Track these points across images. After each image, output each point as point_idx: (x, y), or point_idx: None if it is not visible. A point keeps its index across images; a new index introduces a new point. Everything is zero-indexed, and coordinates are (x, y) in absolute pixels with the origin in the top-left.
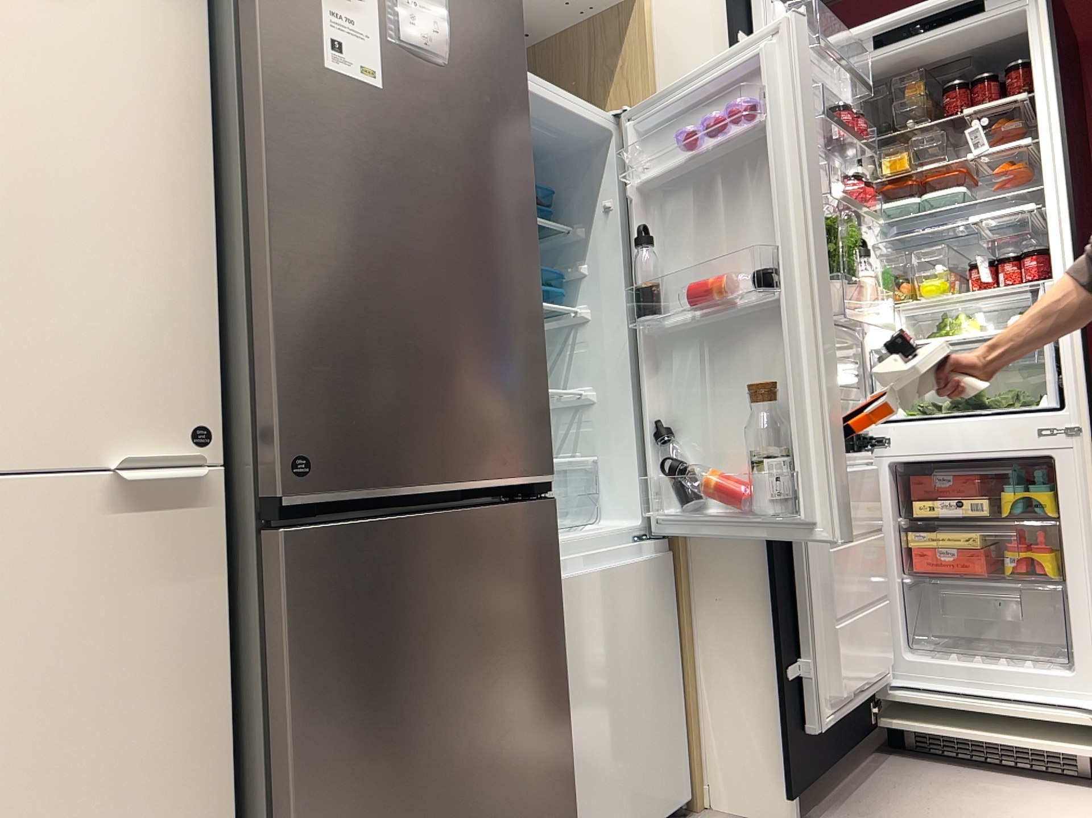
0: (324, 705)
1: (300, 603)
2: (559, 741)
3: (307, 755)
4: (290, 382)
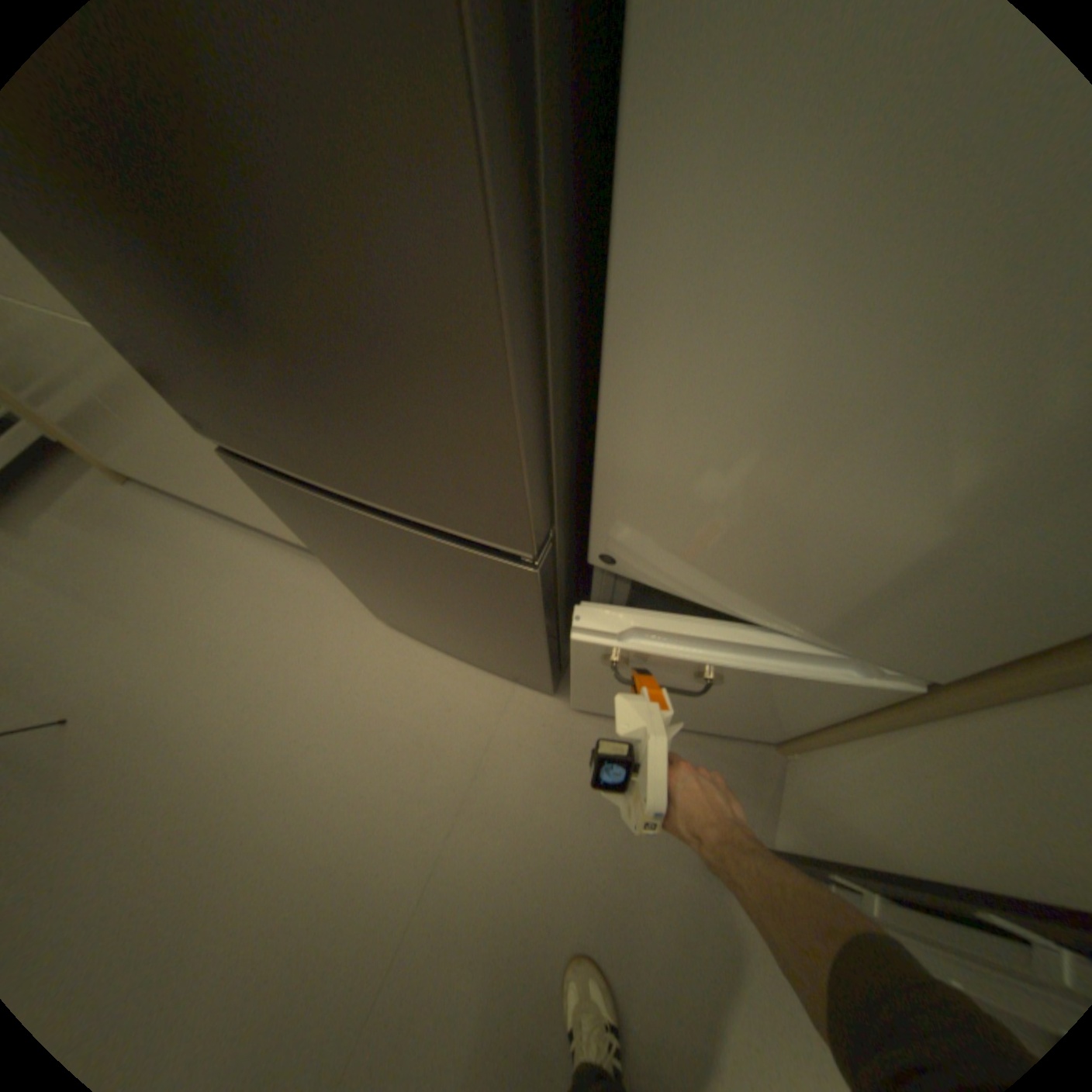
0: (309, 536)
1: (260, 490)
2: (533, 652)
3: (312, 545)
4: (125, 349)
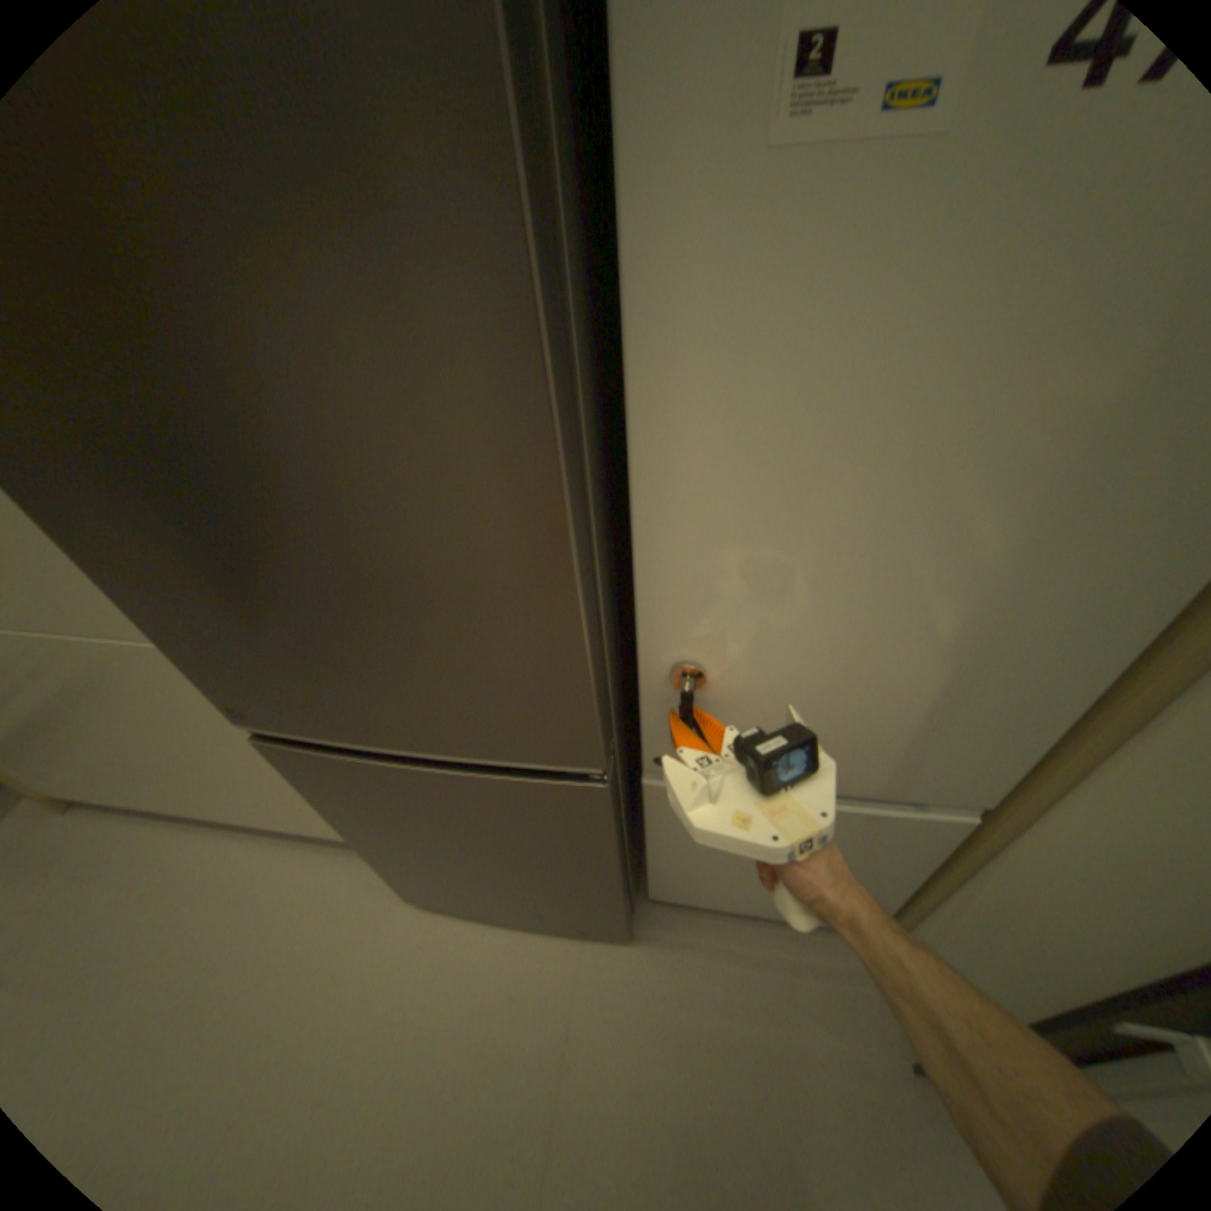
0: (340, 813)
1: (291, 772)
2: (603, 888)
3: (340, 824)
4: (182, 657)
